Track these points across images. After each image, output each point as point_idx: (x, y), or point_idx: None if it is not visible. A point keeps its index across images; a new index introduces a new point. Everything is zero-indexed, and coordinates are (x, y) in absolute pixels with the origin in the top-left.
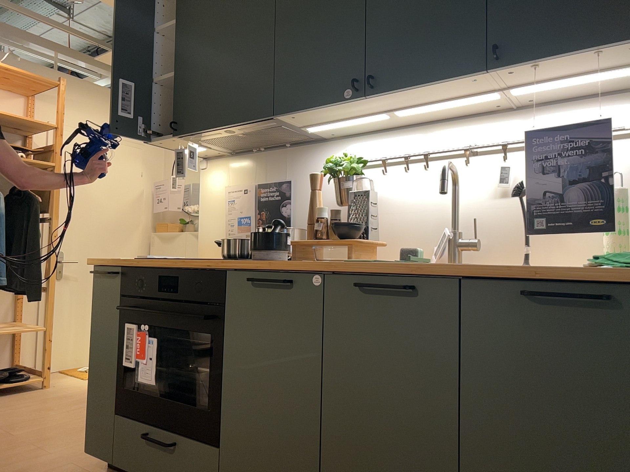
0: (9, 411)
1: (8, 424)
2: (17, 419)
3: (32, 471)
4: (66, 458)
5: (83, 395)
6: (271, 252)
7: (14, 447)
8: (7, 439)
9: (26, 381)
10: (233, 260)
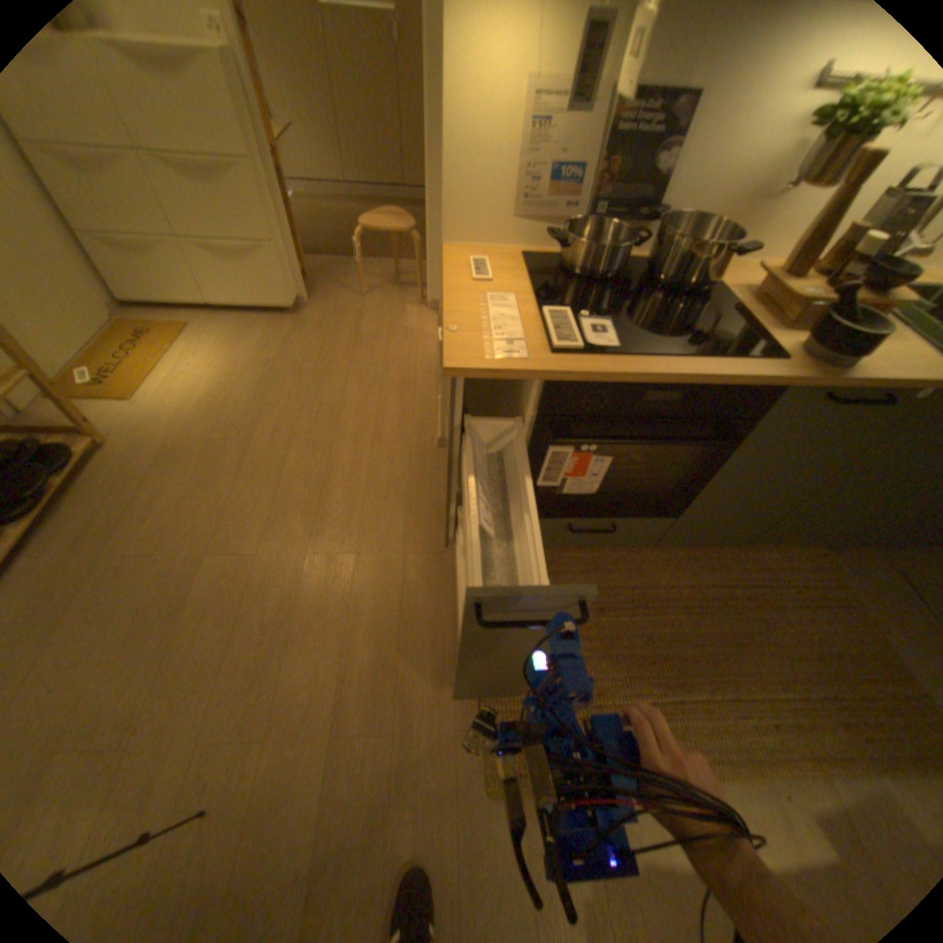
0: (149, 518)
1: (201, 540)
2: (197, 527)
3: (386, 587)
4: (384, 549)
5: (192, 436)
6: (860, 351)
7: (295, 570)
8: (257, 563)
9: (70, 456)
10: (782, 358)
